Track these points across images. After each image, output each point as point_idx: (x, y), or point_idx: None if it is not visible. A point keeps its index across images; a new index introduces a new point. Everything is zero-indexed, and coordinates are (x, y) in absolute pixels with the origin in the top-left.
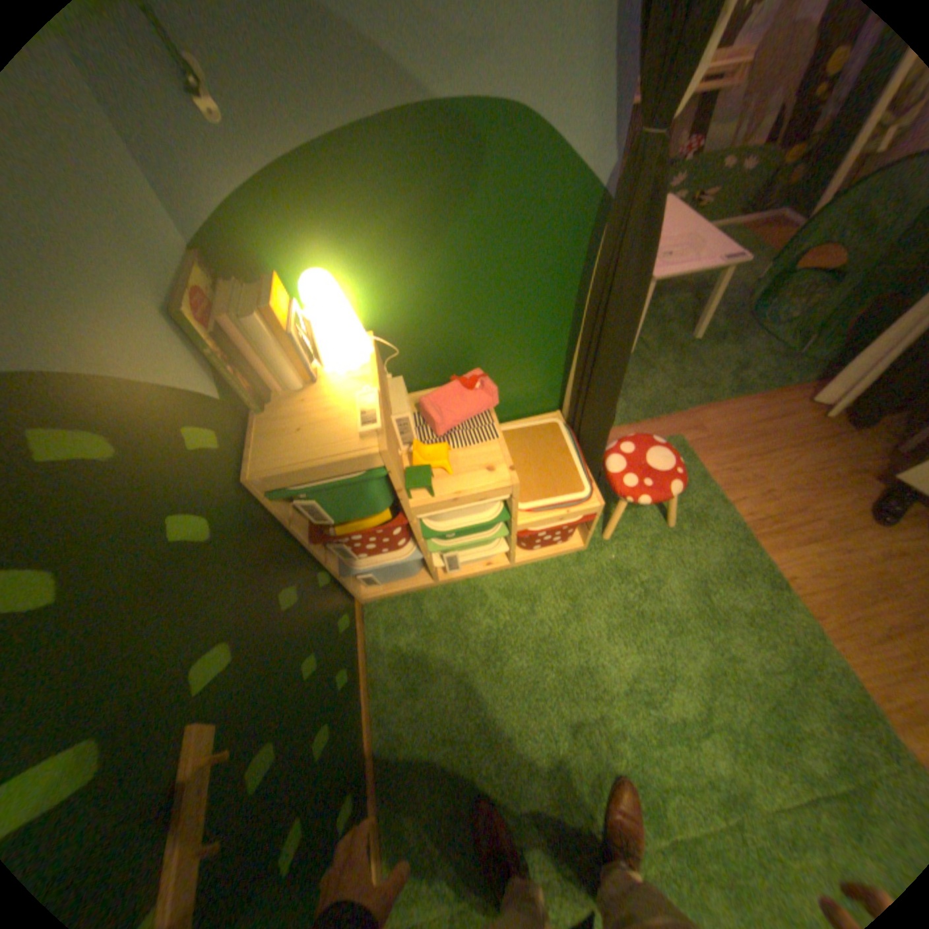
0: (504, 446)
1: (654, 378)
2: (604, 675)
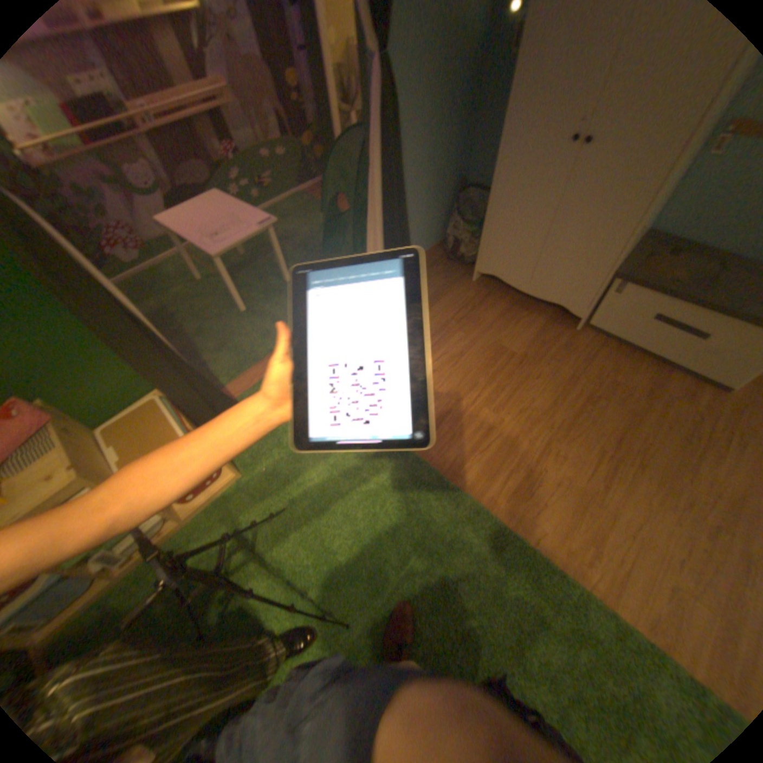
0: (65, 449)
1: (267, 320)
2: (276, 561)
